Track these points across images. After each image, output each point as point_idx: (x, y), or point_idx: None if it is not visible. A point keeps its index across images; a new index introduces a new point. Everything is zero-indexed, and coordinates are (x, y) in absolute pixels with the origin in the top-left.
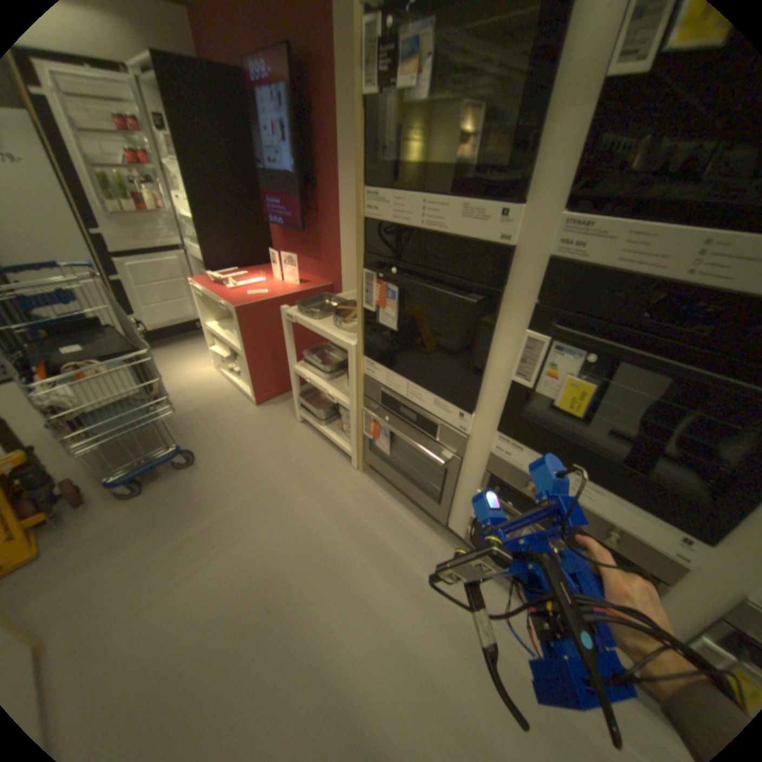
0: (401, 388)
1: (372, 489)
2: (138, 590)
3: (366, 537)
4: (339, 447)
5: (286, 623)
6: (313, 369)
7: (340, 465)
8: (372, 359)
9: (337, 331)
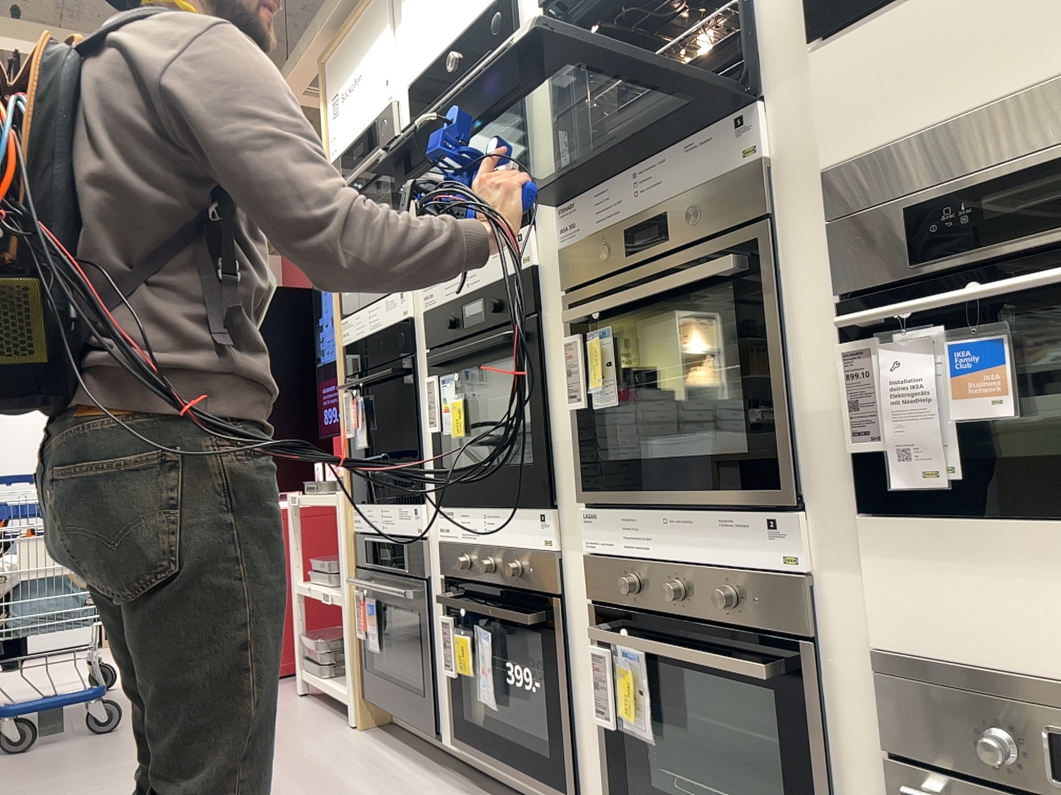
0: (377, 520)
1: (365, 742)
2: None
3: (320, 777)
4: (338, 697)
5: None
6: (322, 581)
7: (333, 725)
8: (358, 503)
9: (335, 493)
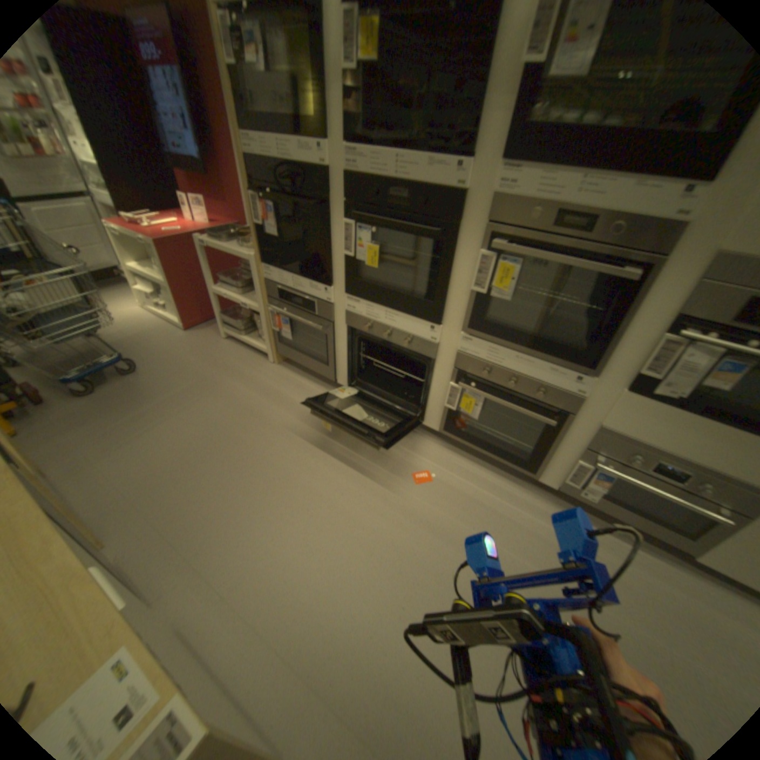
0: (289, 282)
1: (285, 374)
2: (108, 444)
3: (280, 399)
4: (258, 350)
5: (225, 445)
6: (228, 290)
7: (260, 363)
8: (267, 265)
9: (240, 250)
